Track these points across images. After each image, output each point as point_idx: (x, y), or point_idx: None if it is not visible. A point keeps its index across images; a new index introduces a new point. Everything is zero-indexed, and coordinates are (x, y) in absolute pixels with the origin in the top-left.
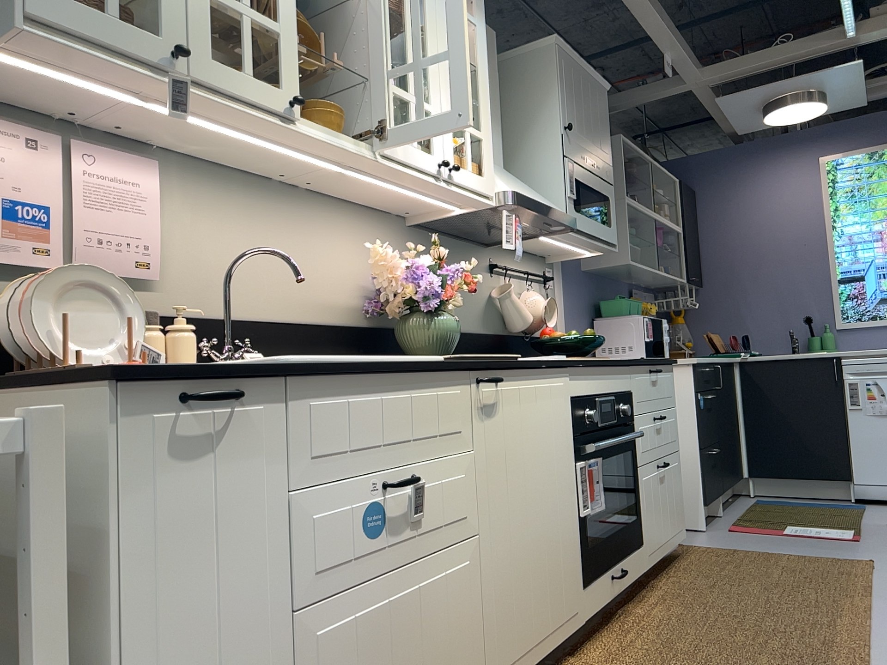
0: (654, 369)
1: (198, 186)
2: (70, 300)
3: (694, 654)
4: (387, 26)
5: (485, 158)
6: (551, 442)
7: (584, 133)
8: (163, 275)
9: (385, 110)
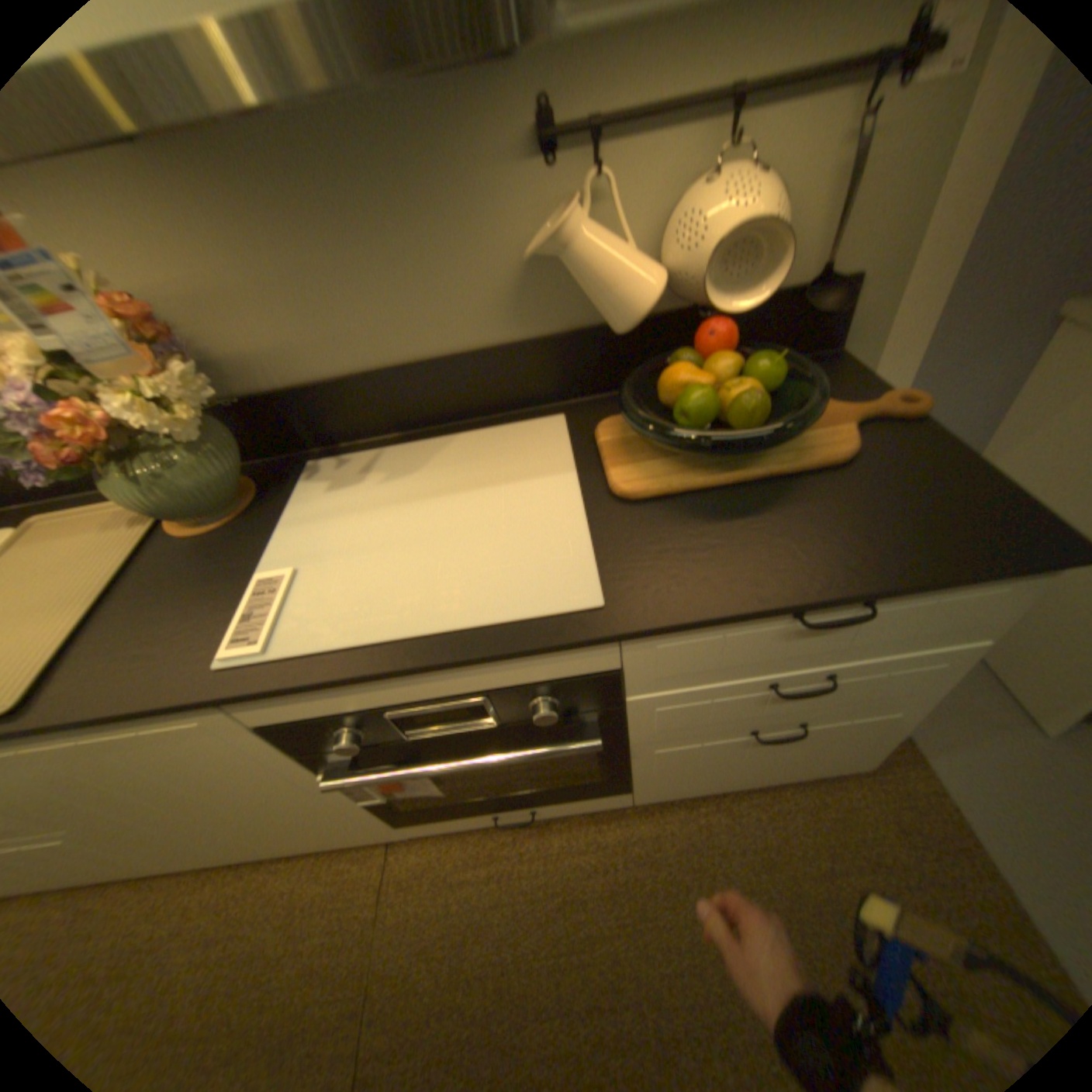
0: (826, 610)
1: None
2: None
3: (451, 986)
4: None
5: None
6: (195, 773)
7: None
8: None
9: None
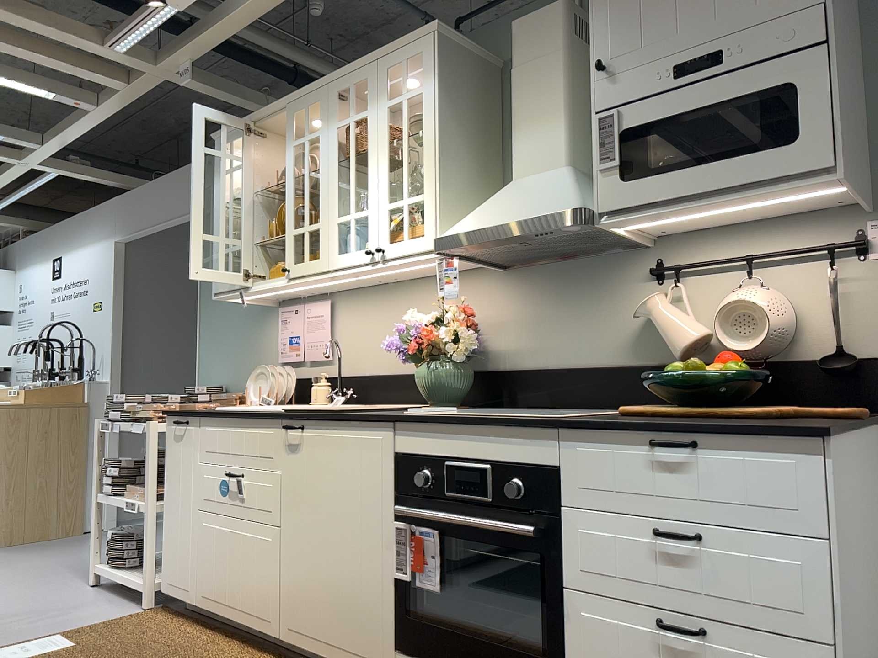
0: (666, 440)
1: (350, 303)
2: (262, 379)
3: None
4: (334, 179)
5: (425, 216)
6: (355, 488)
7: (668, 29)
8: (336, 355)
9: (329, 239)
